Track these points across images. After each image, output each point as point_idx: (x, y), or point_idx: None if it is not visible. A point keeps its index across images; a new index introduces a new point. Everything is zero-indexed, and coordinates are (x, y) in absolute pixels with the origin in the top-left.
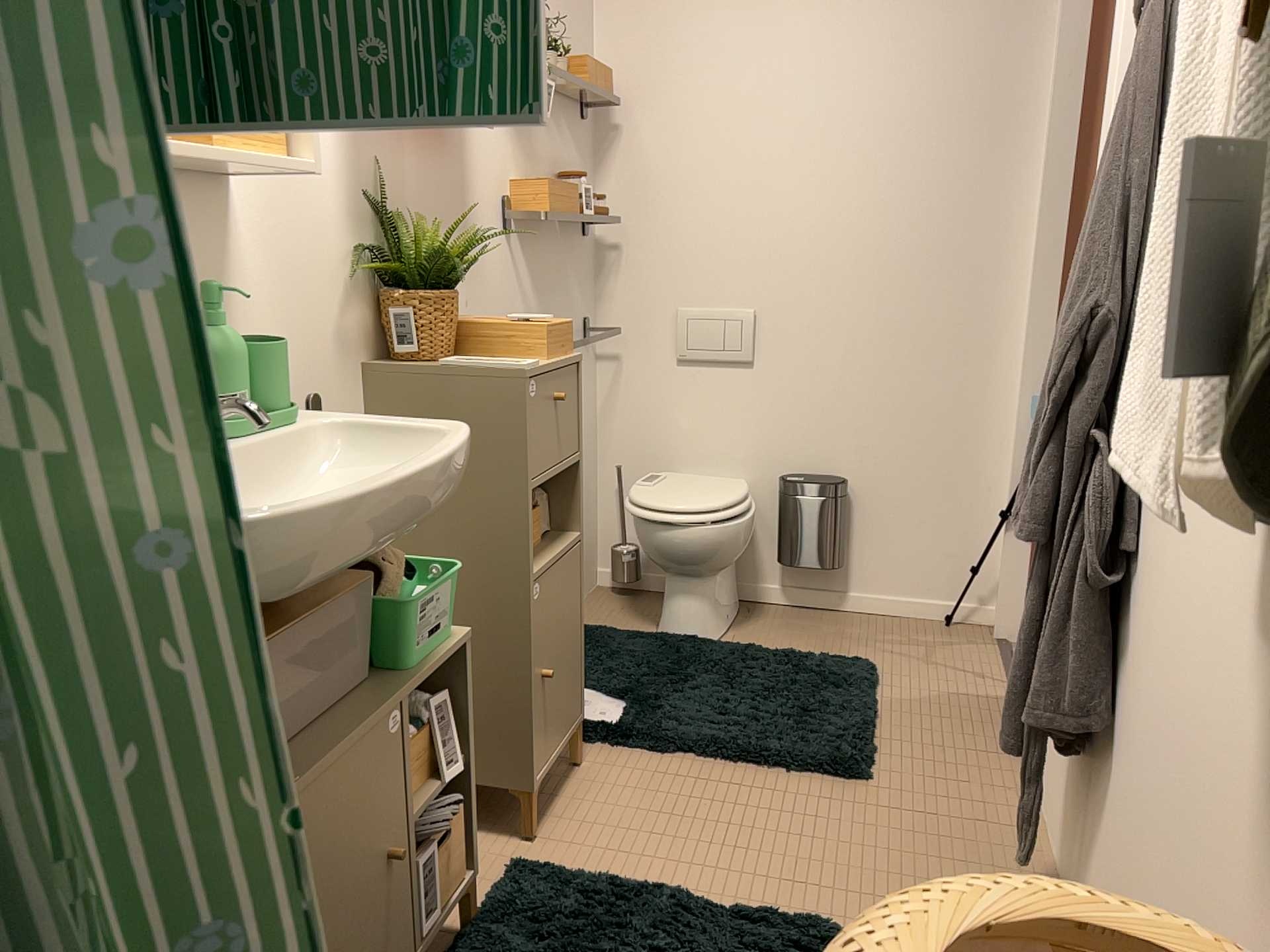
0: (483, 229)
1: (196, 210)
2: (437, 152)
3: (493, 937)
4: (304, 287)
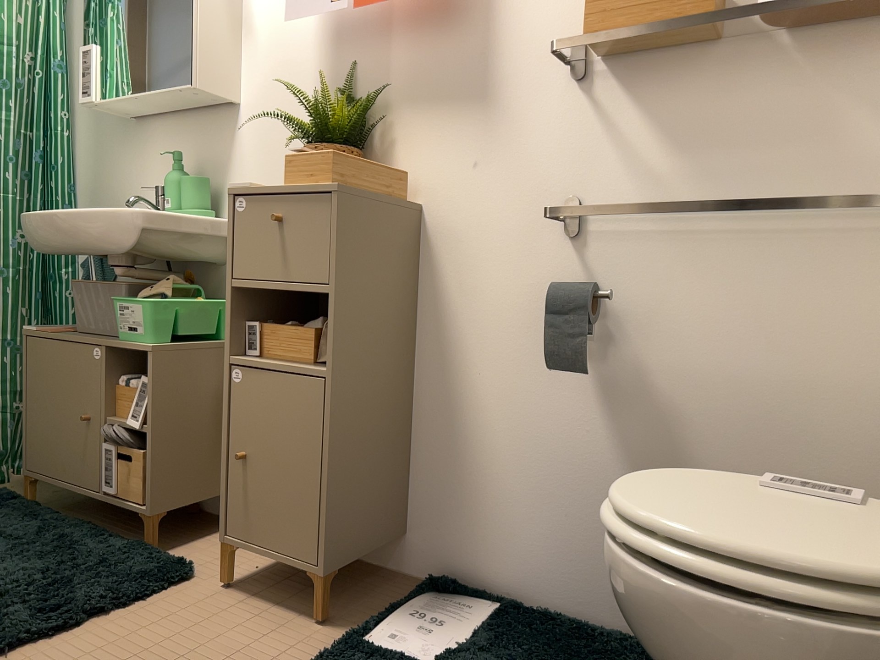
0: (514, 83)
1: (218, 123)
2: (434, 31)
3: (120, 544)
4: (276, 155)
